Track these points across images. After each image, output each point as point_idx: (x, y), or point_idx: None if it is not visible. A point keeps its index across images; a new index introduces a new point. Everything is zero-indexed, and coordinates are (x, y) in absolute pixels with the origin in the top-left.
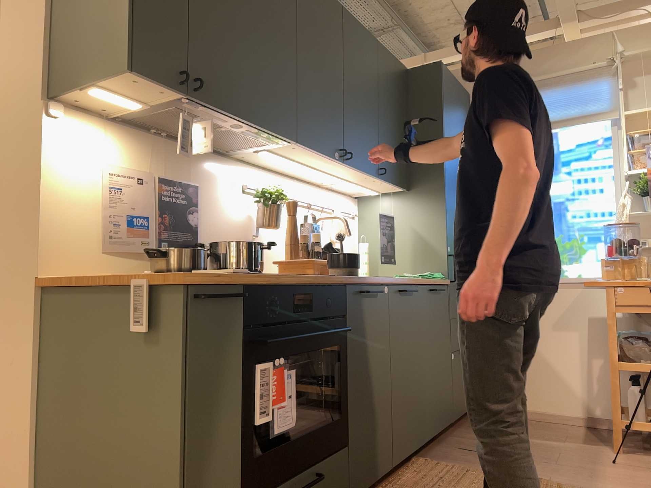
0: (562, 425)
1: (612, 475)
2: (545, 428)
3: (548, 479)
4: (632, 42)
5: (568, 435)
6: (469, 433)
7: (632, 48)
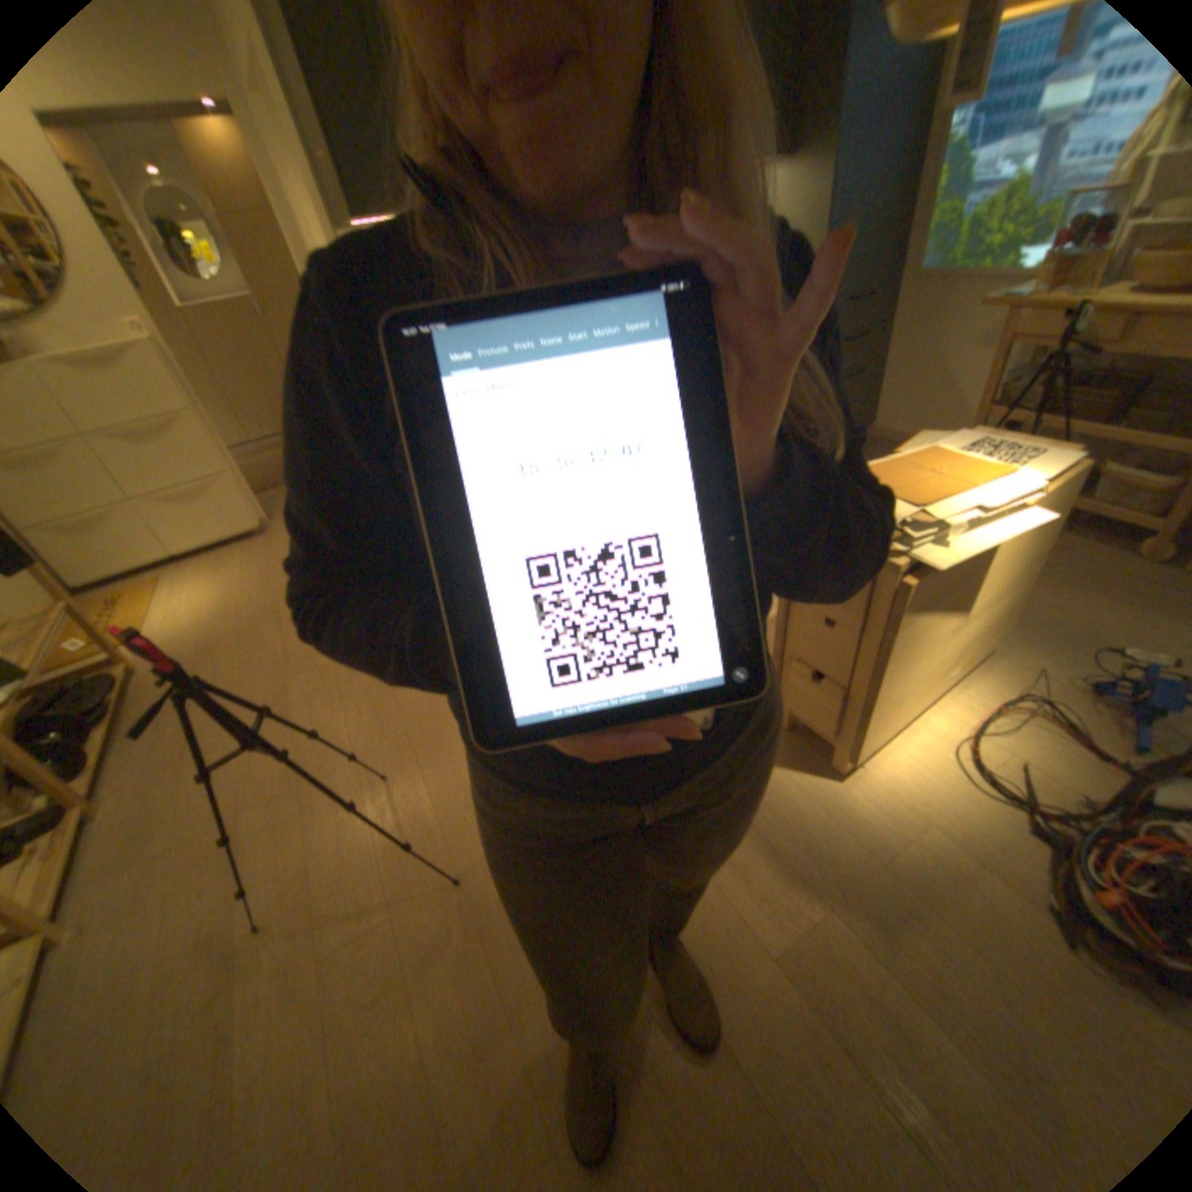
0: None
1: None
2: None
3: None
4: None
5: None
6: None
7: None
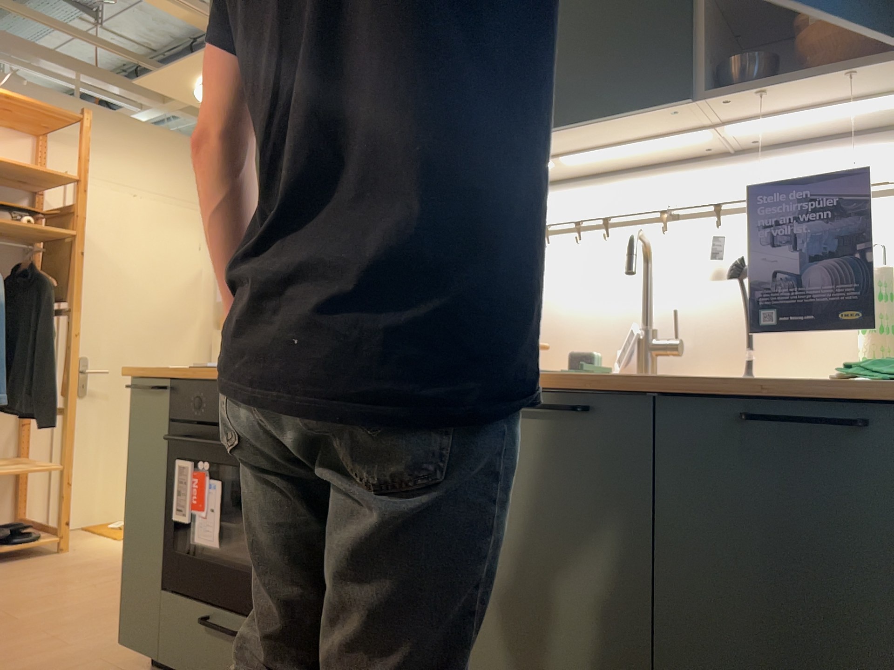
0: None
1: None
2: None
3: None
4: None
5: None
6: None
7: None
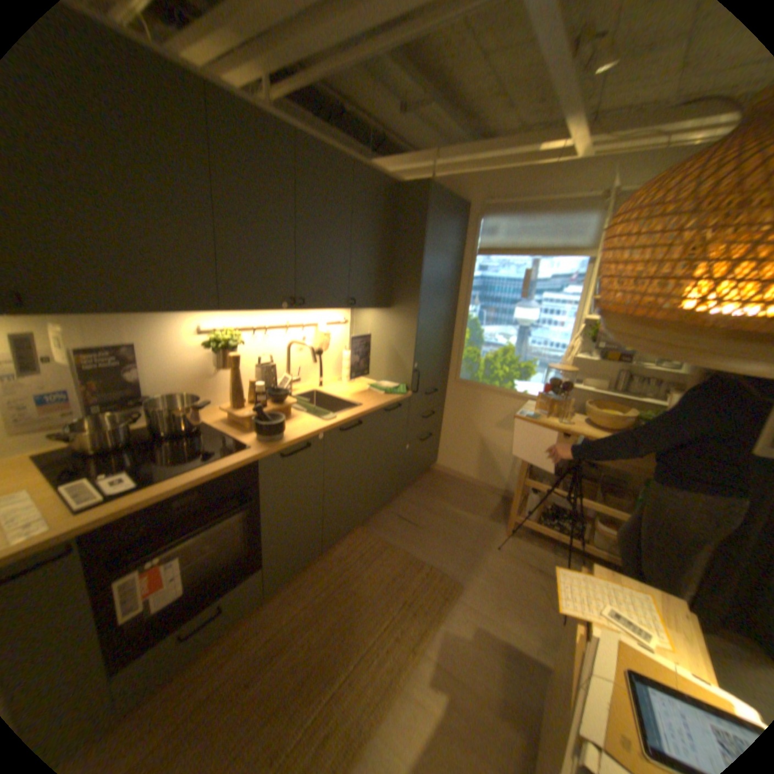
0: (485, 492)
1: (488, 565)
2: (470, 495)
3: (439, 564)
4: (639, 170)
5: (483, 507)
6: (412, 495)
7: (637, 177)
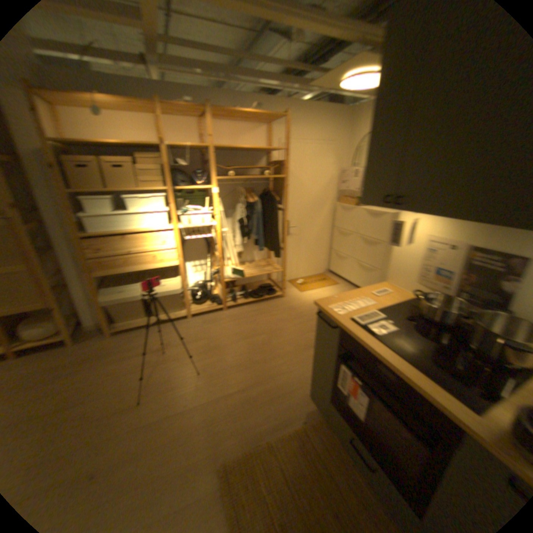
0: None
1: None
2: None
3: None
4: None
5: None
6: None
7: None
